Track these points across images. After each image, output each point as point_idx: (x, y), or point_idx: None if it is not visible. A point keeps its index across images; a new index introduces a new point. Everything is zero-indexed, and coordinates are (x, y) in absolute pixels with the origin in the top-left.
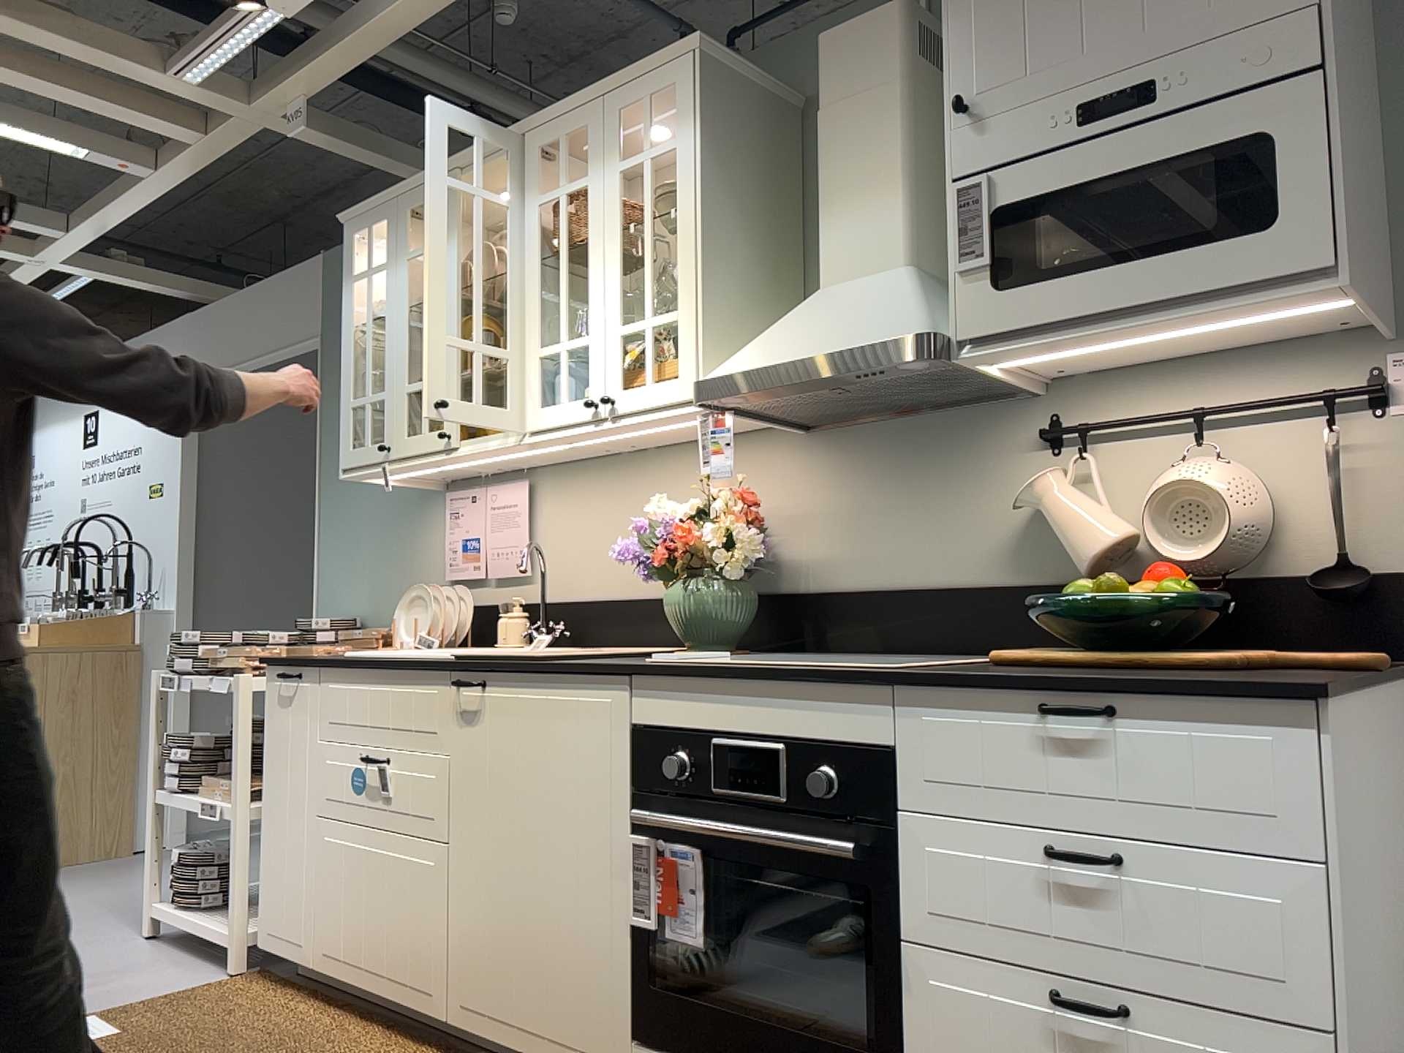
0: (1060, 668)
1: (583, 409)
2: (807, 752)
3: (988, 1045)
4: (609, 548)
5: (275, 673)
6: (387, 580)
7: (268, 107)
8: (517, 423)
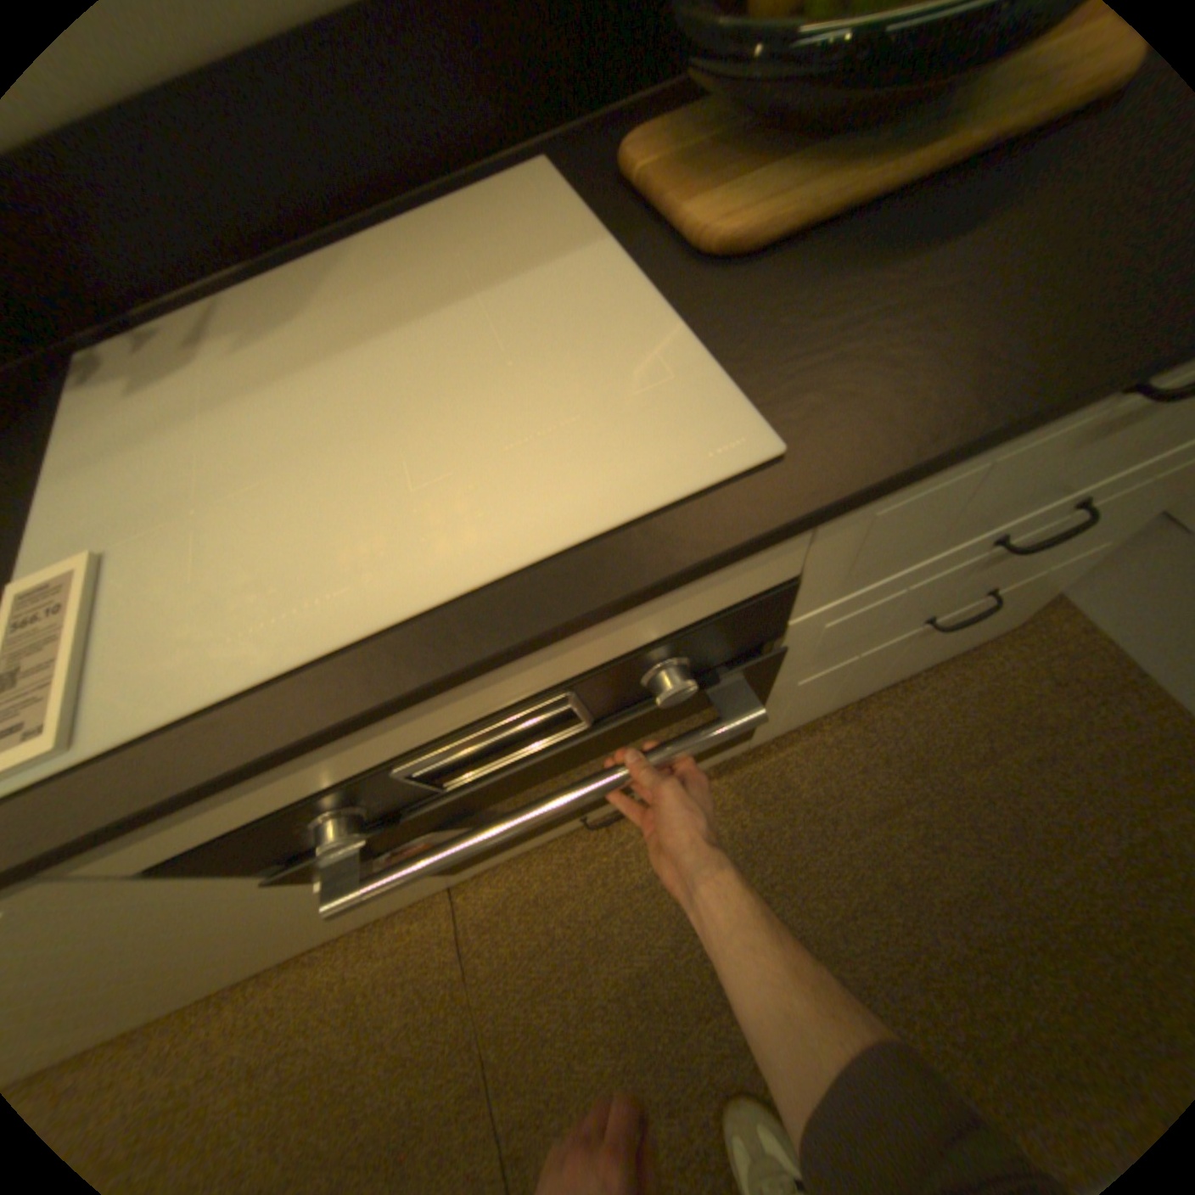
0: (860, 208)
1: None
2: (613, 666)
3: (847, 674)
4: None
5: None
6: None
7: None
8: None
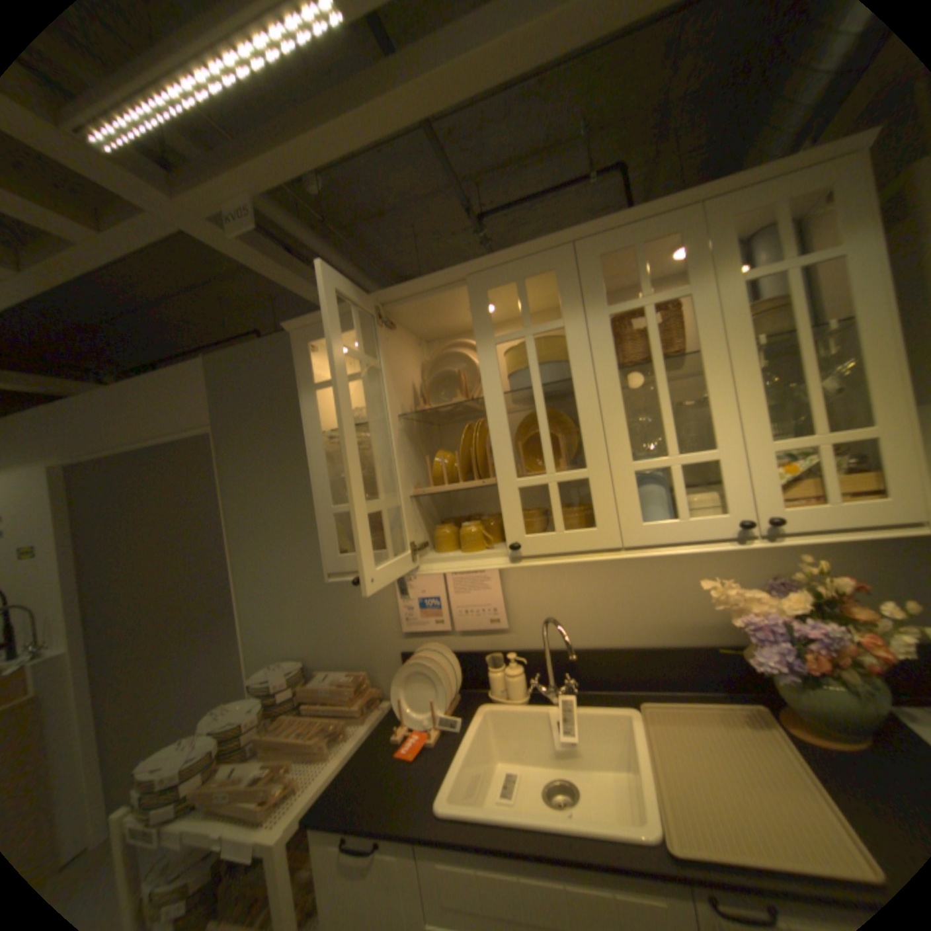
0: None
1: (724, 529)
2: None
3: None
4: (601, 605)
5: (326, 839)
6: (326, 629)
7: (193, 195)
8: (614, 539)
